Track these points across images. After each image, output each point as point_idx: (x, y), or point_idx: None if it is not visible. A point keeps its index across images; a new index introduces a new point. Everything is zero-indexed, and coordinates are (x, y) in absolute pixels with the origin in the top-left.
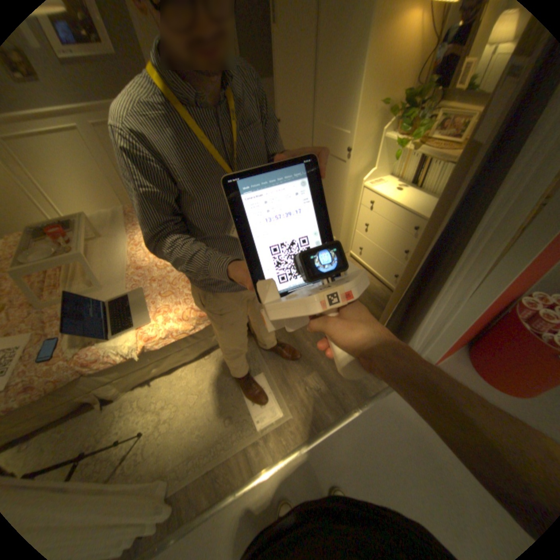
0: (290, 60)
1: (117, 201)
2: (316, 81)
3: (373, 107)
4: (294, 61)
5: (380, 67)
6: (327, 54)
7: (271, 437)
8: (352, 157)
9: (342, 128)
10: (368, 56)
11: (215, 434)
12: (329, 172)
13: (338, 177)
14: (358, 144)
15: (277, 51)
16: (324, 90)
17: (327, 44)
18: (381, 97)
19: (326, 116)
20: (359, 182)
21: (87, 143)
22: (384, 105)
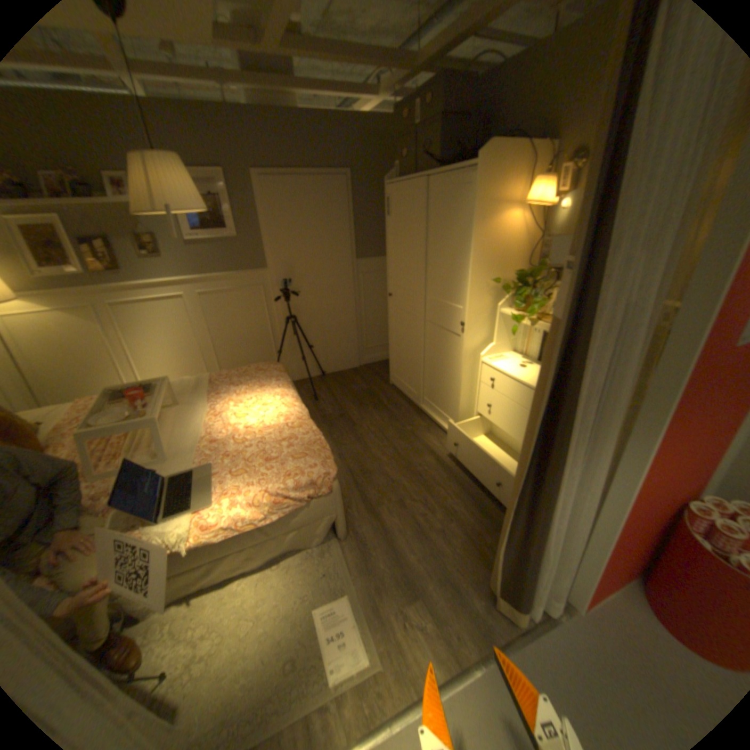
0: (403, 244)
1: (205, 369)
2: (428, 261)
3: (485, 285)
4: (407, 244)
5: (488, 251)
6: (437, 240)
7: (347, 696)
8: (467, 331)
9: (455, 303)
10: (475, 243)
11: (268, 679)
12: (444, 347)
13: (454, 352)
14: (472, 319)
15: (391, 236)
16: (436, 269)
17: (438, 232)
18: (492, 276)
19: (439, 291)
20: (477, 358)
21: (190, 310)
22: (497, 283)
